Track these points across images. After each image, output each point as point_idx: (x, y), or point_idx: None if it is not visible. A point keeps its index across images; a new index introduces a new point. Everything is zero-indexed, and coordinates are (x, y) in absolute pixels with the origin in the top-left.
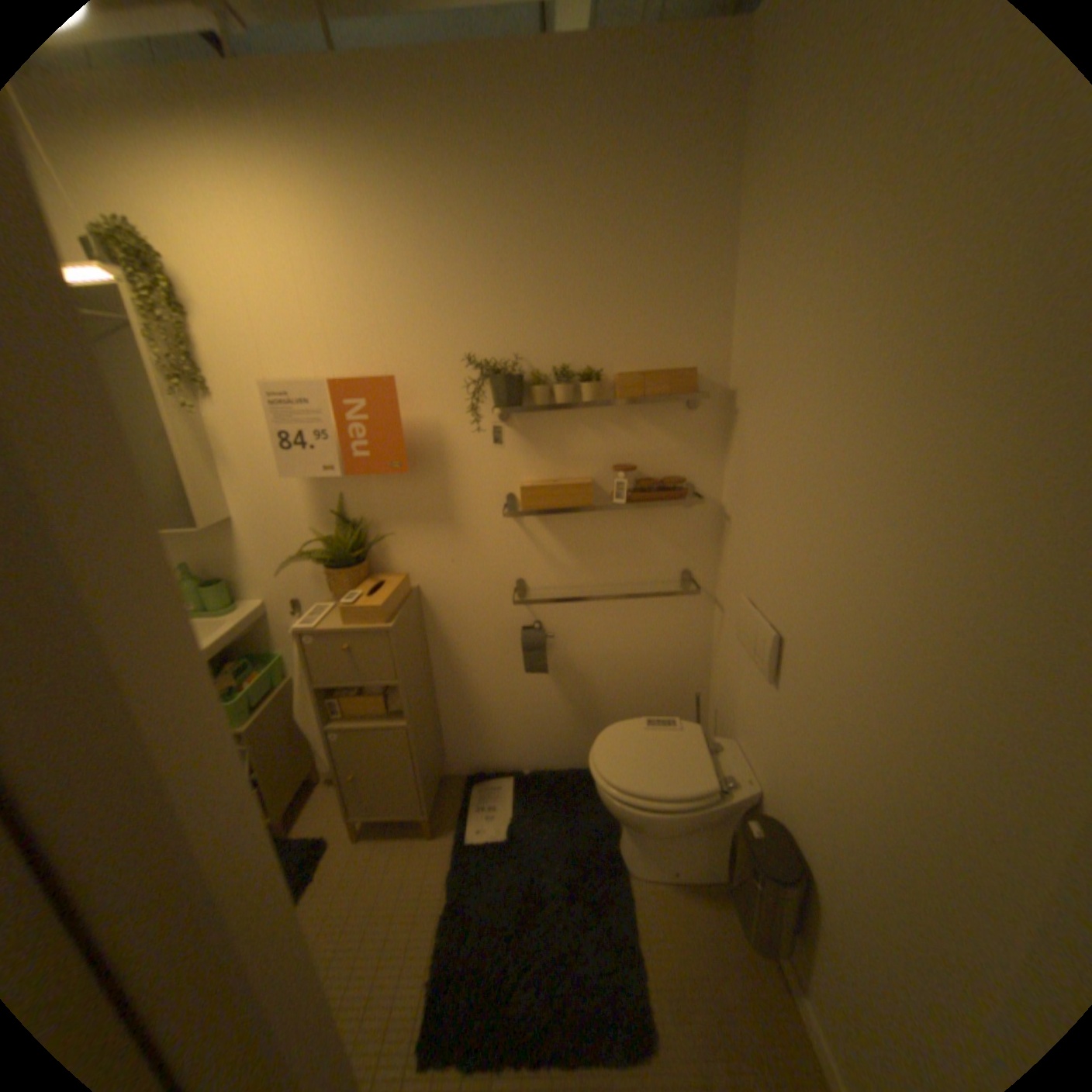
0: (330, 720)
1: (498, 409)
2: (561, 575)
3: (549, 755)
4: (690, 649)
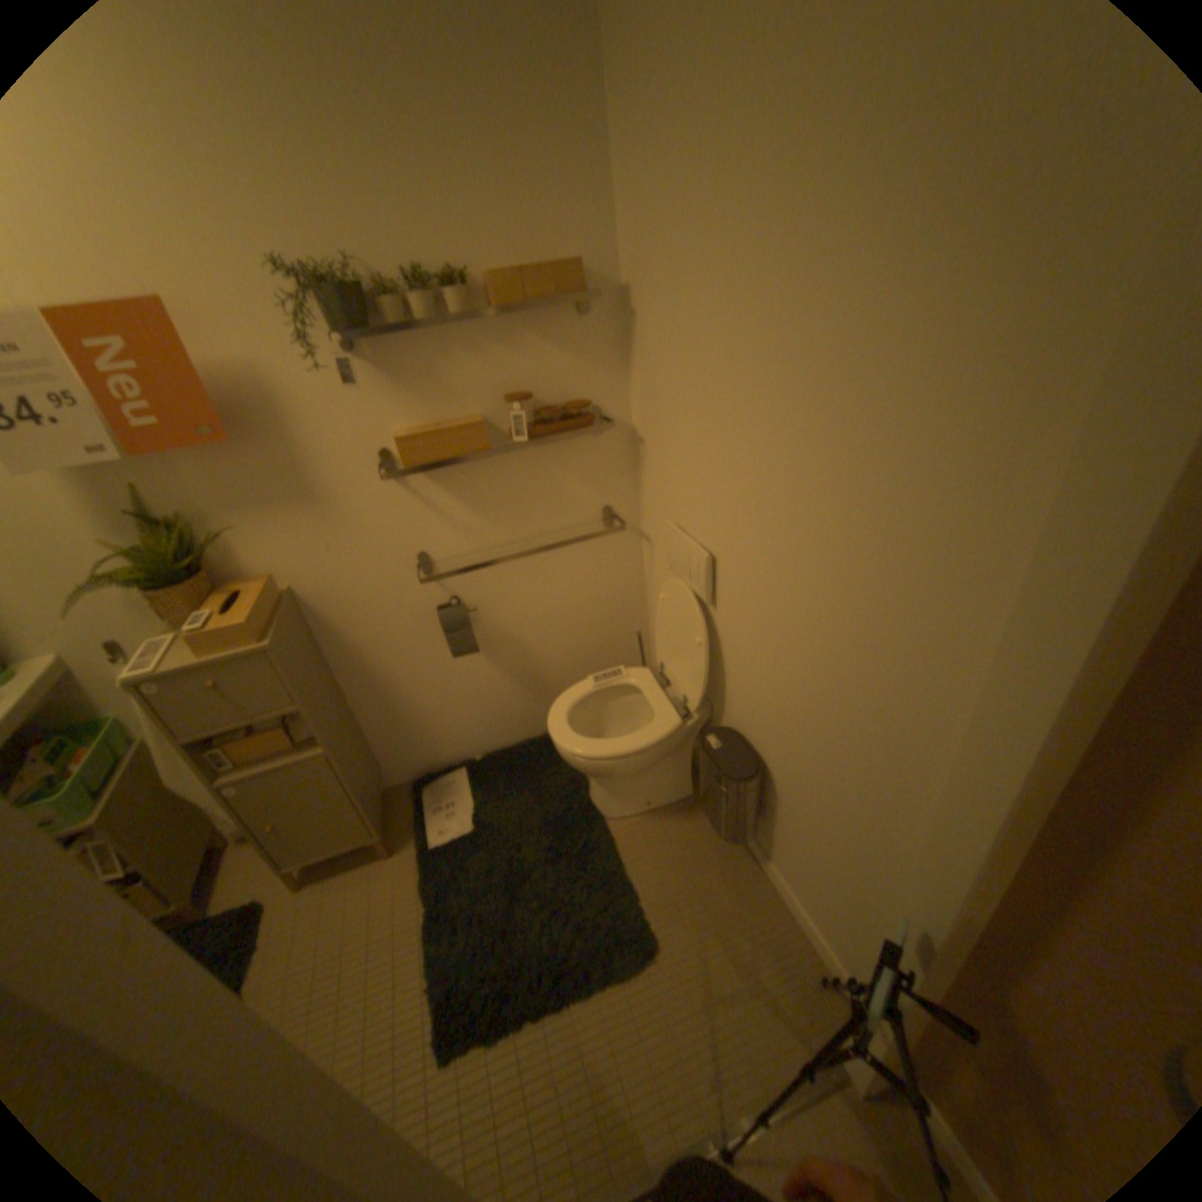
0: (218, 773)
1: (338, 333)
2: (470, 537)
3: (499, 733)
4: (624, 589)
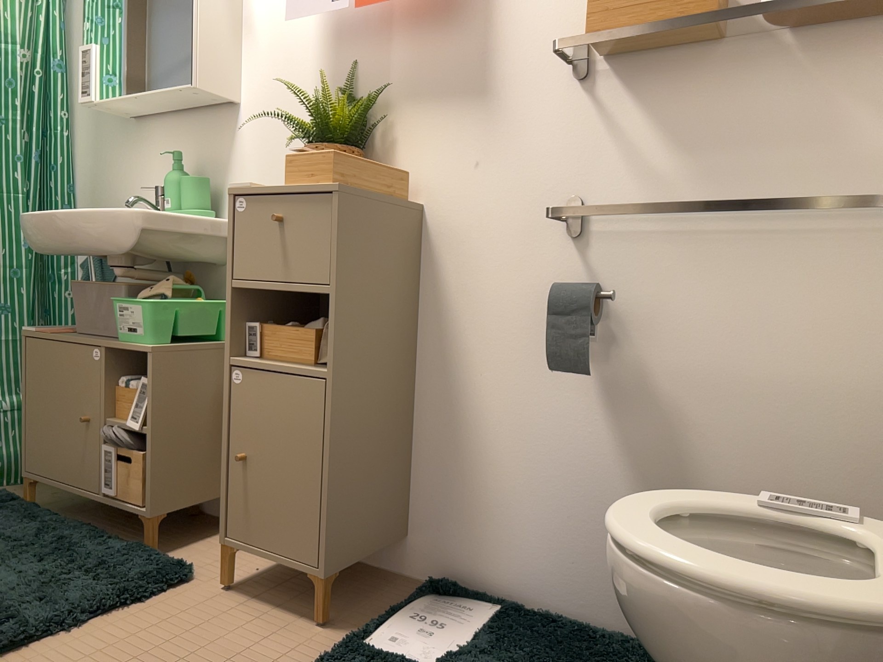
0: (245, 355)
1: None
2: (653, 191)
3: (584, 590)
4: None
